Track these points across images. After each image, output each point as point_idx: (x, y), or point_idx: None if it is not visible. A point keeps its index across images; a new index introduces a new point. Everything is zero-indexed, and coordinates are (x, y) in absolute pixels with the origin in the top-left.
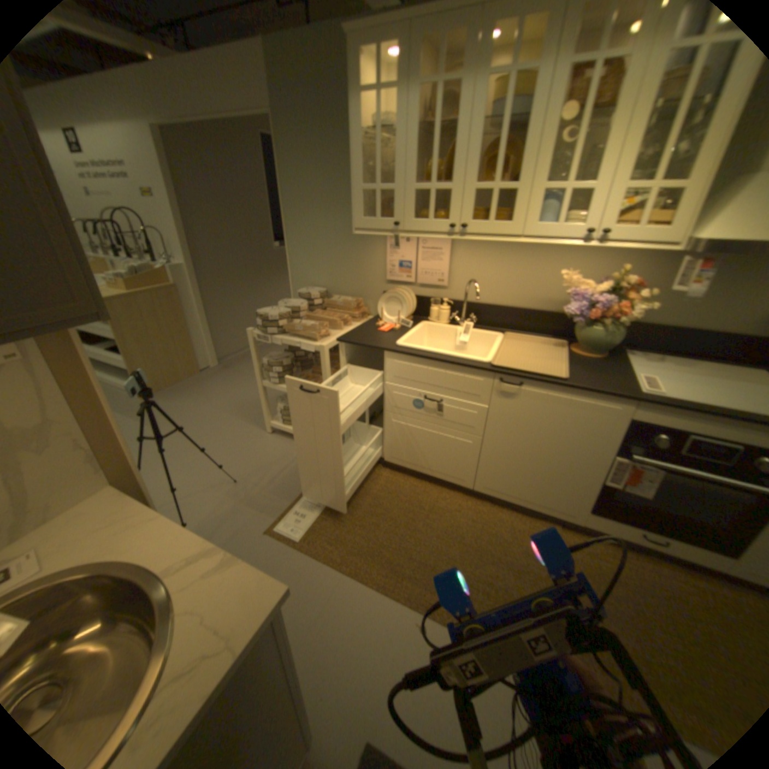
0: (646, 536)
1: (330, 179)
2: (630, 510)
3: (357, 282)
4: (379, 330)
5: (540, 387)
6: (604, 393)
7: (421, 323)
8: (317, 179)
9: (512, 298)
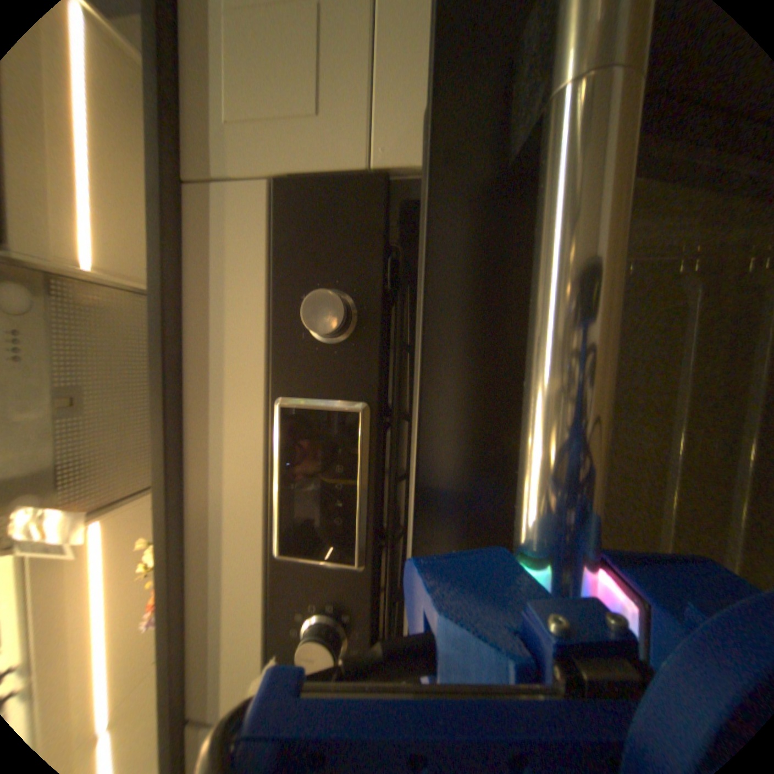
0: None
1: None
2: None
3: None
4: None
5: None
6: None
7: None
8: None
9: None
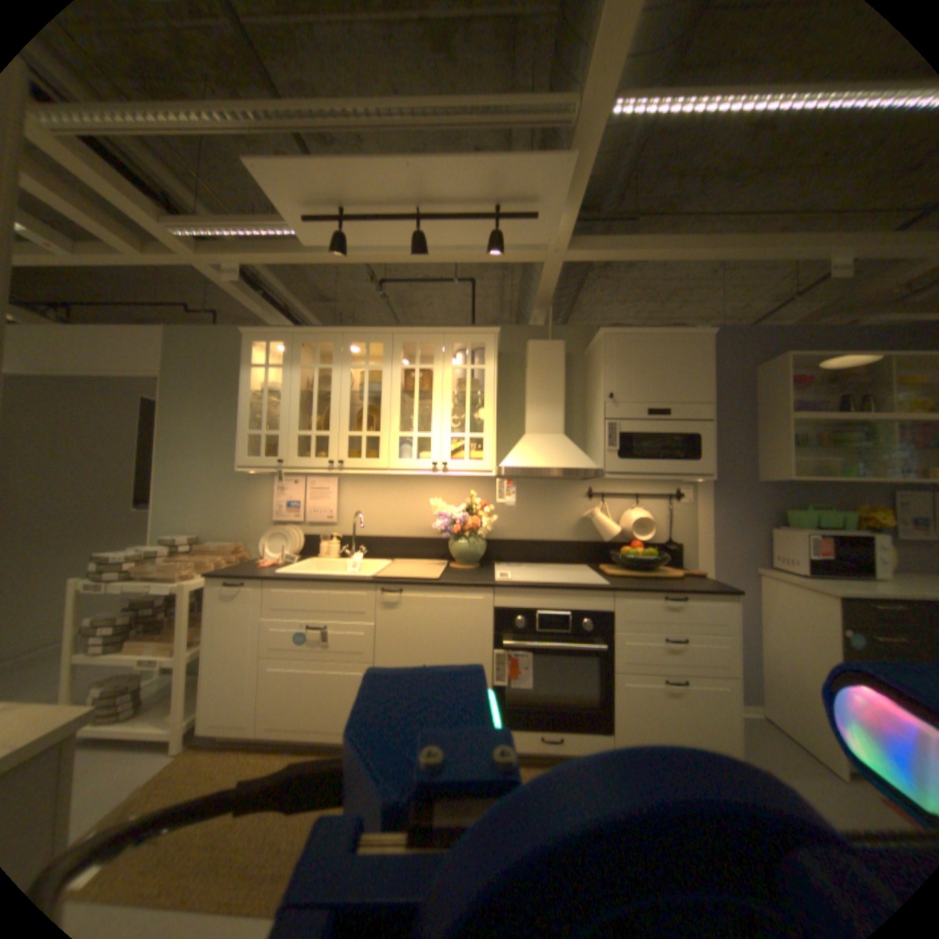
0: (541, 738)
1: (219, 429)
2: (519, 709)
3: (238, 524)
4: (258, 565)
5: (416, 589)
6: (464, 584)
7: (309, 558)
8: (204, 429)
9: (397, 528)
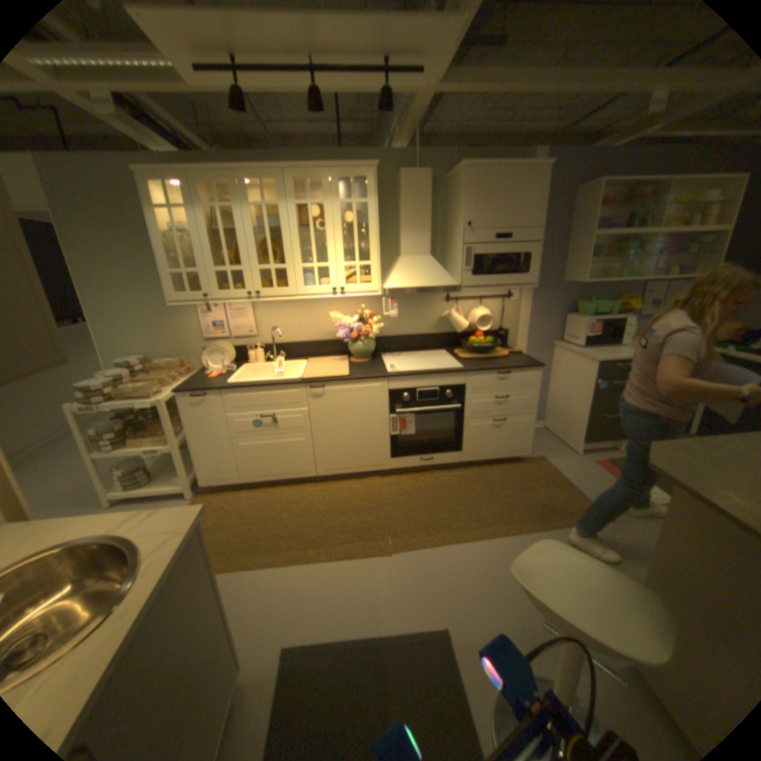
0: (421, 459)
1: (131, 264)
2: (408, 446)
3: (175, 344)
4: (208, 377)
5: (335, 385)
6: (369, 379)
7: (244, 366)
8: (117, 265)
9: (306, 336)
